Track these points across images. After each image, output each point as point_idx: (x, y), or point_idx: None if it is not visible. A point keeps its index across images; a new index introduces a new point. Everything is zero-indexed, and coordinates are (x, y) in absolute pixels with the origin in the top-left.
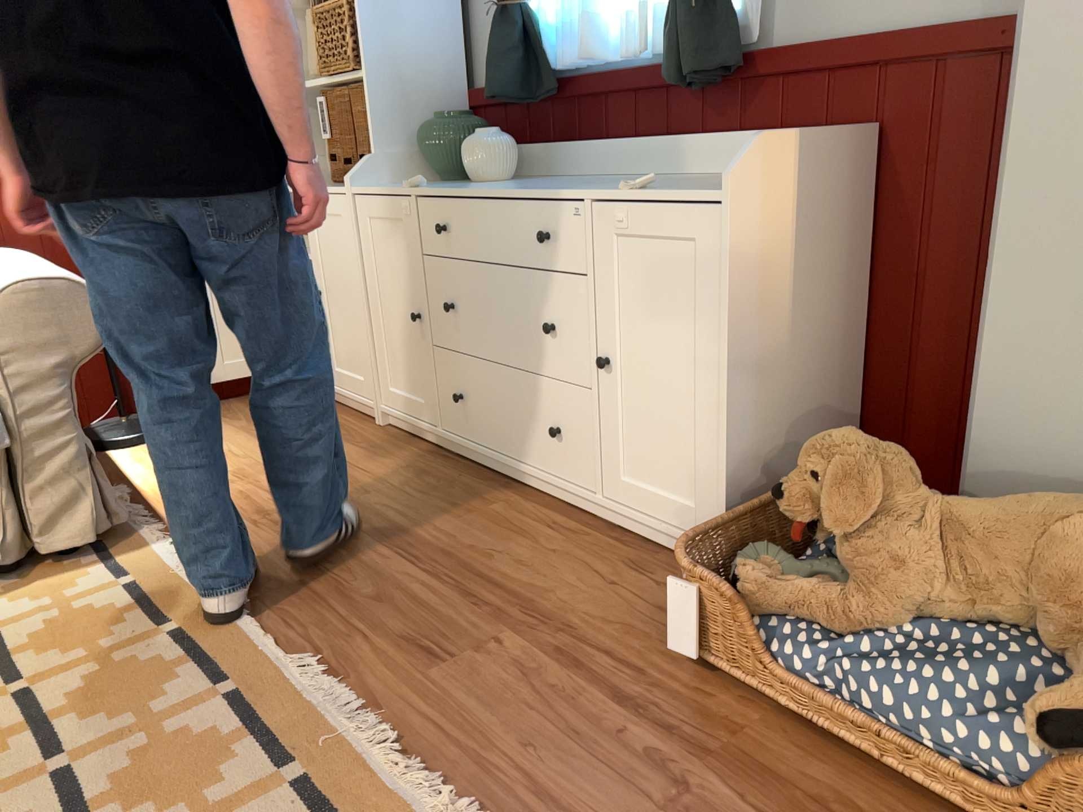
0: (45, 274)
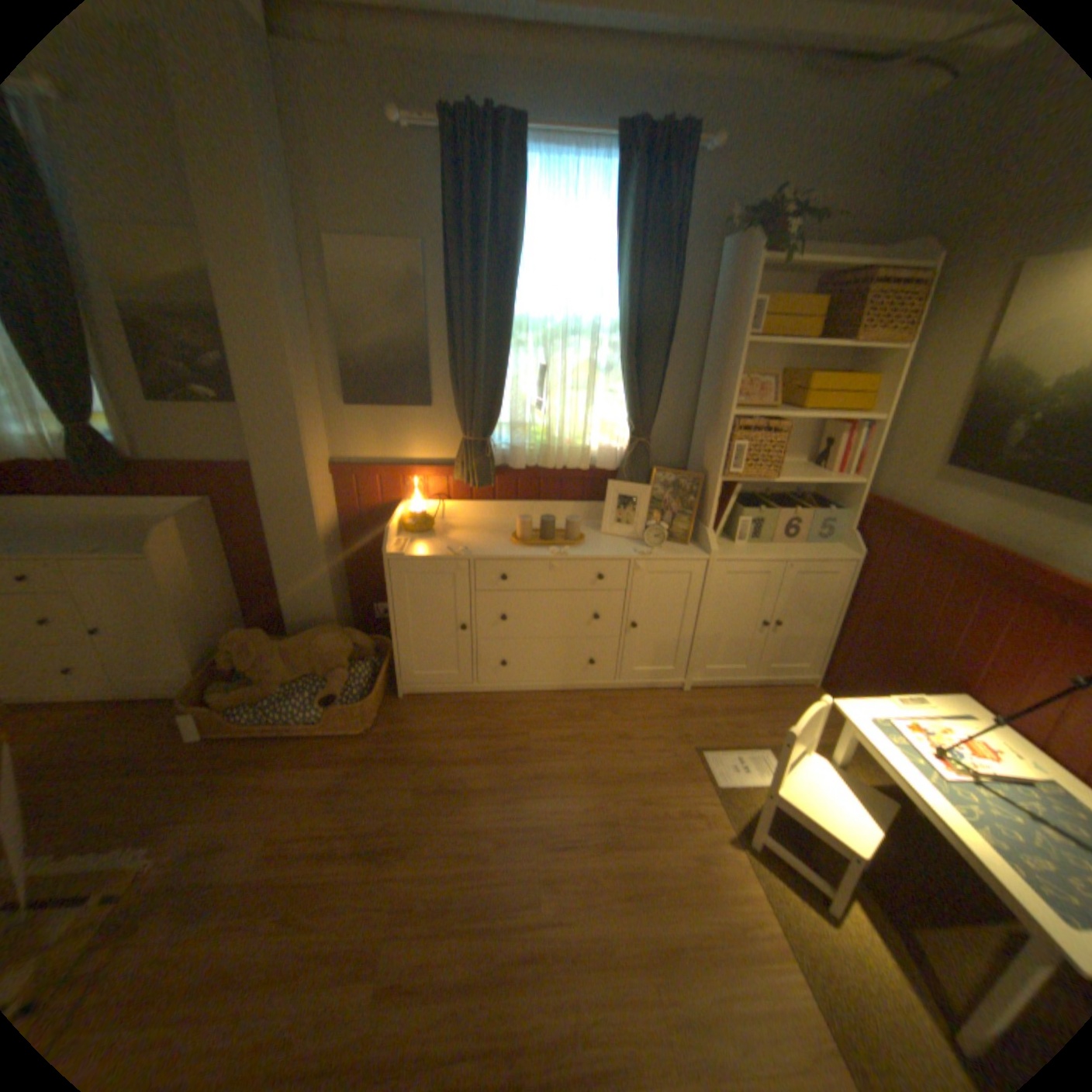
0: None
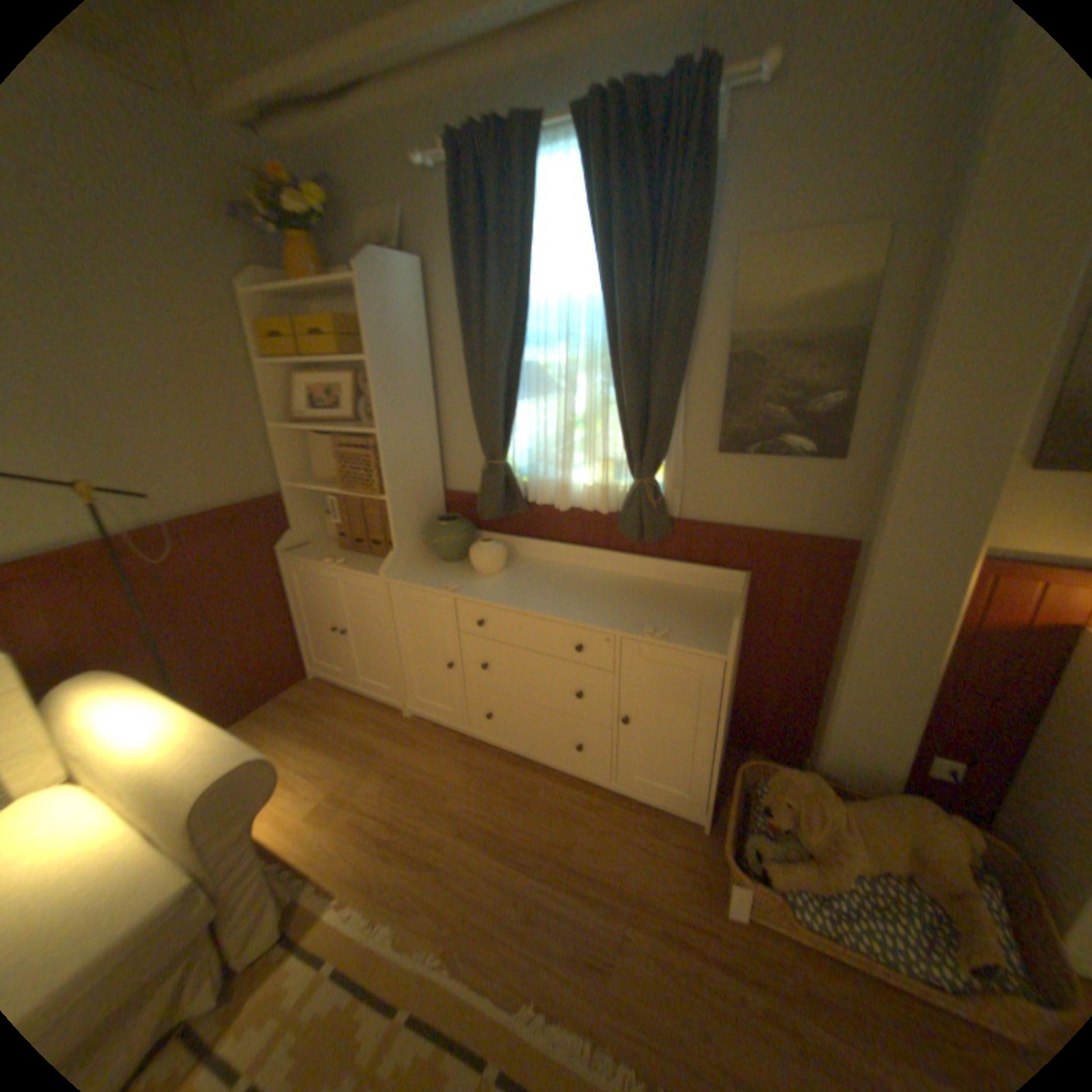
0: (215, 760)
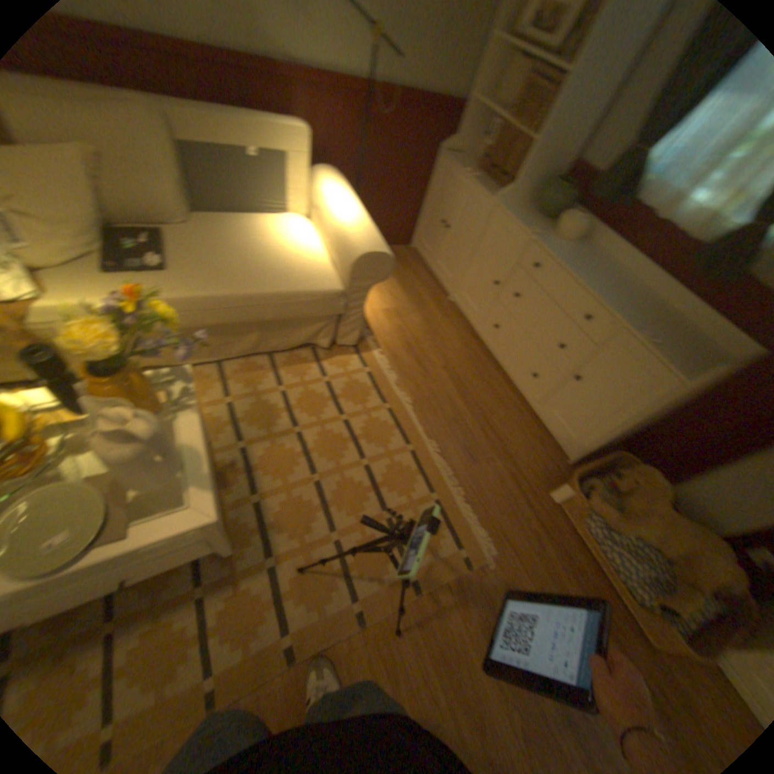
0: (376, 245)
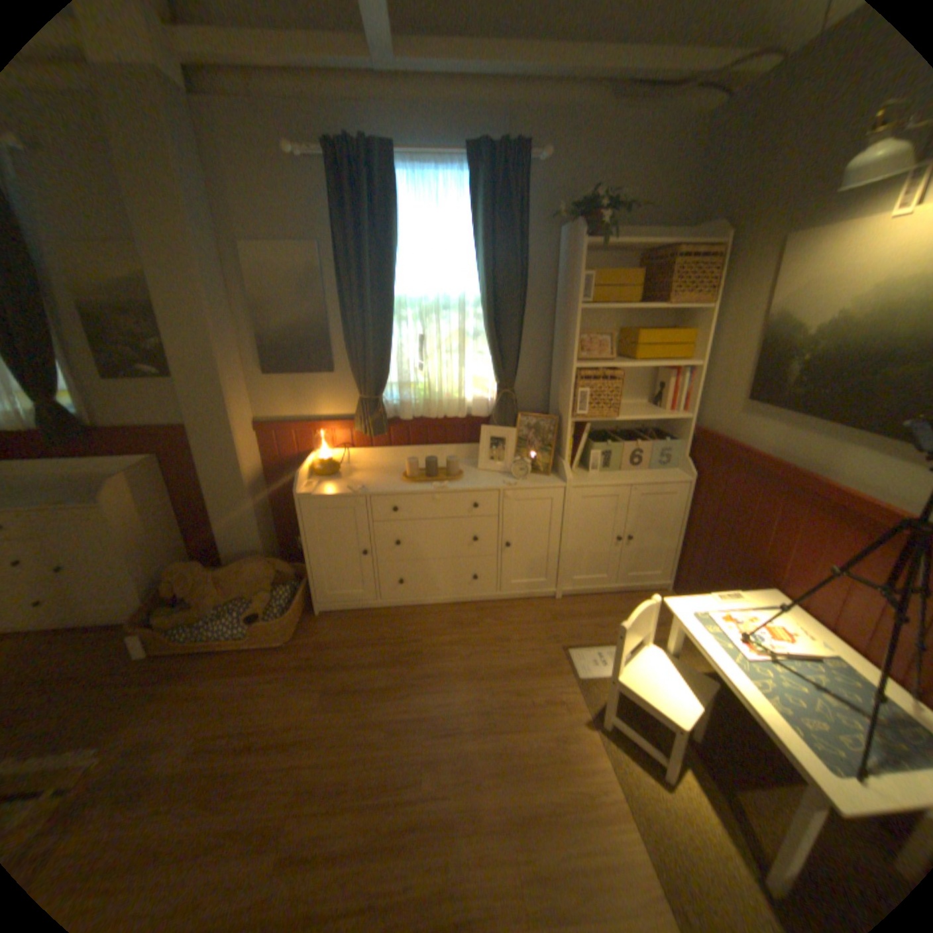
0: None
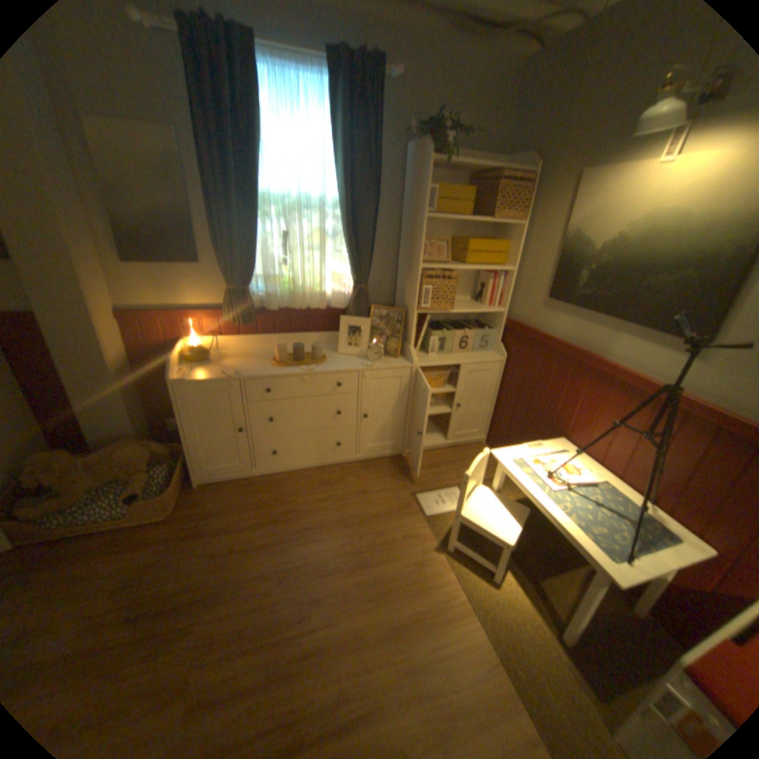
0: None
